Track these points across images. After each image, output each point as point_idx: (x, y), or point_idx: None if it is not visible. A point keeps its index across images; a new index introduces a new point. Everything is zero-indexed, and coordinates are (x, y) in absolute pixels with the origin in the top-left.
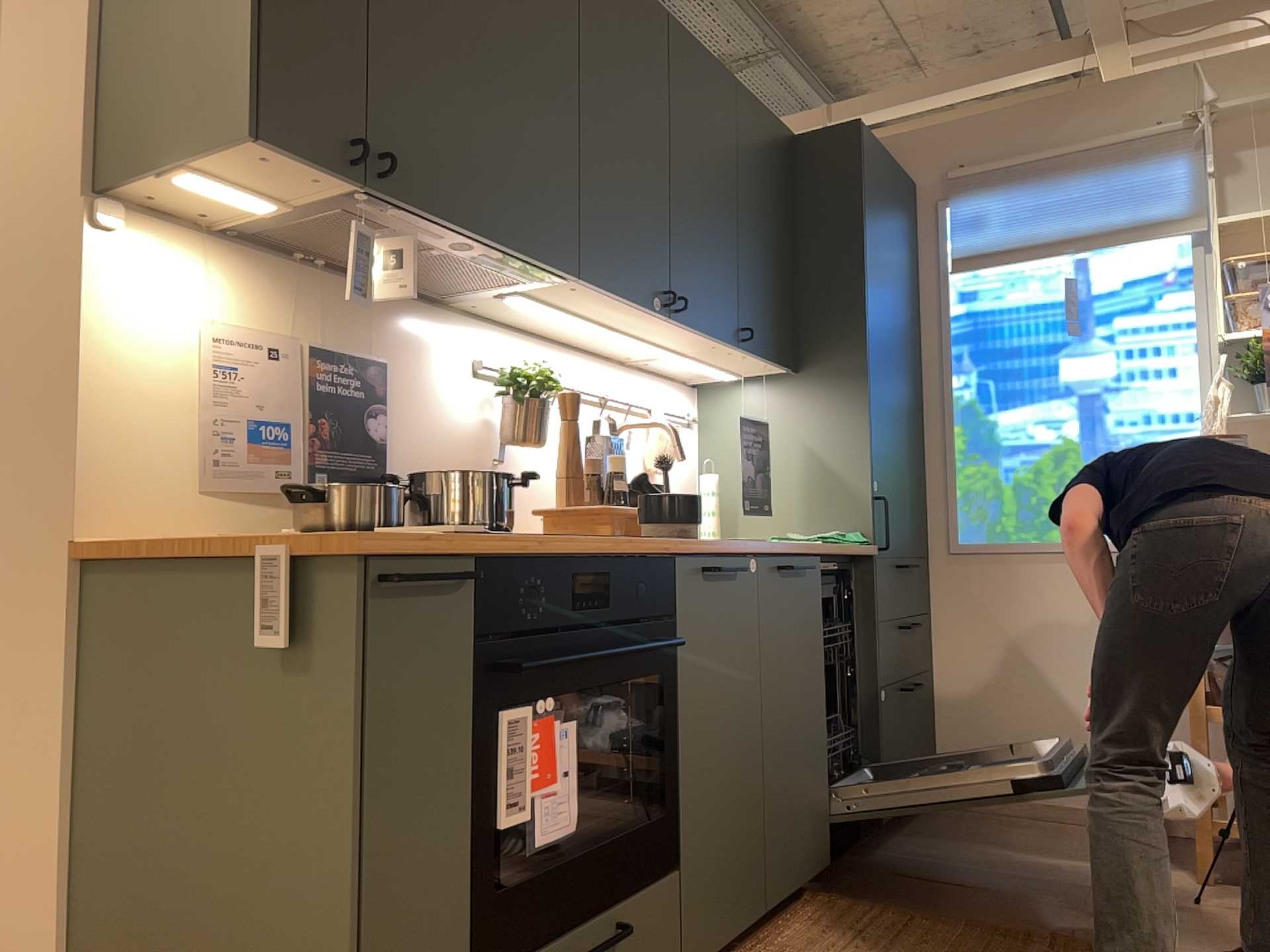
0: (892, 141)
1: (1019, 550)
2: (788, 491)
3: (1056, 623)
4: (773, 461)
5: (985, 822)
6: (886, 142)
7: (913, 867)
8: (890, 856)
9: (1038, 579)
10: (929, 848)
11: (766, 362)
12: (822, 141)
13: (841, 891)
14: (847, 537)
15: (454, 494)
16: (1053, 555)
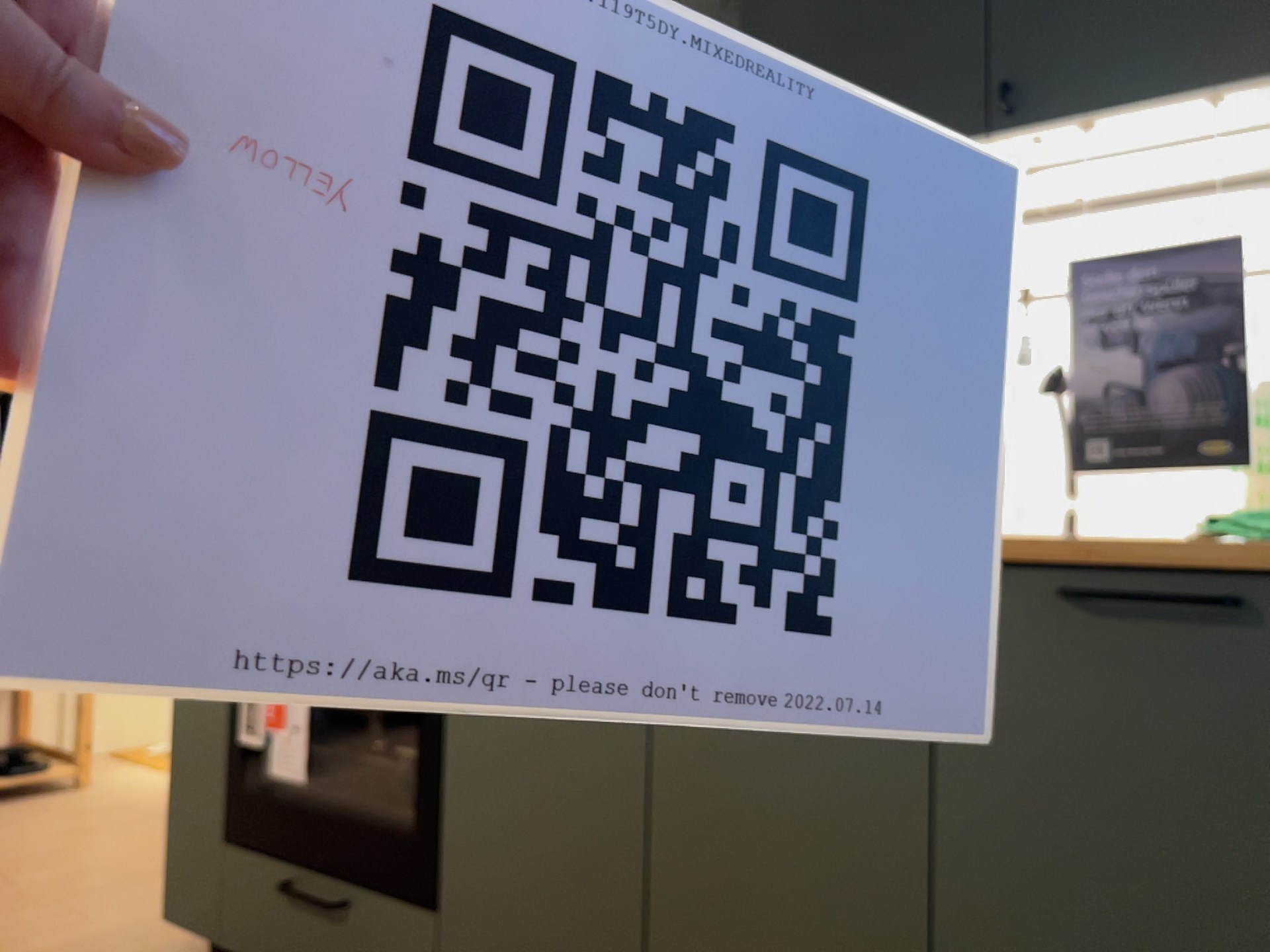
0: None
1: None
2: None
3: None
4: None
5: None
6: None
7: None
8: None
9: None
10: None
11: (1194, 102)
12: None
13: None
14: None
15: None
16: None
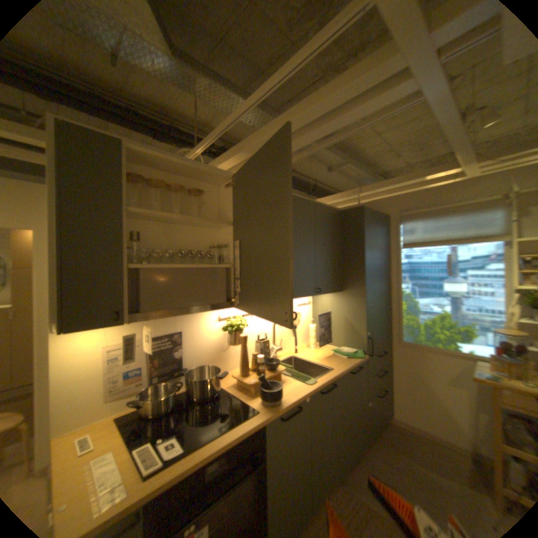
0: (382, 199)
1: (426, 348)
2: (339, 330)
3: (440, 376)
4: (334, 319)
5: (410, 439)
6: (379, 200)
7: (378, 471)
8: (371, 460)
9: (433, 360)
10: (386, 457)
11: (329, 293)
12: (351, 212)
13: (349, 484)
14: (356, 355)
15: (196, 386)
16: (439, 352)
